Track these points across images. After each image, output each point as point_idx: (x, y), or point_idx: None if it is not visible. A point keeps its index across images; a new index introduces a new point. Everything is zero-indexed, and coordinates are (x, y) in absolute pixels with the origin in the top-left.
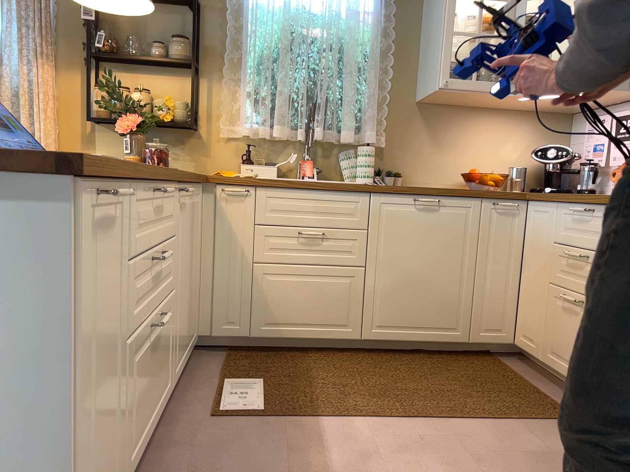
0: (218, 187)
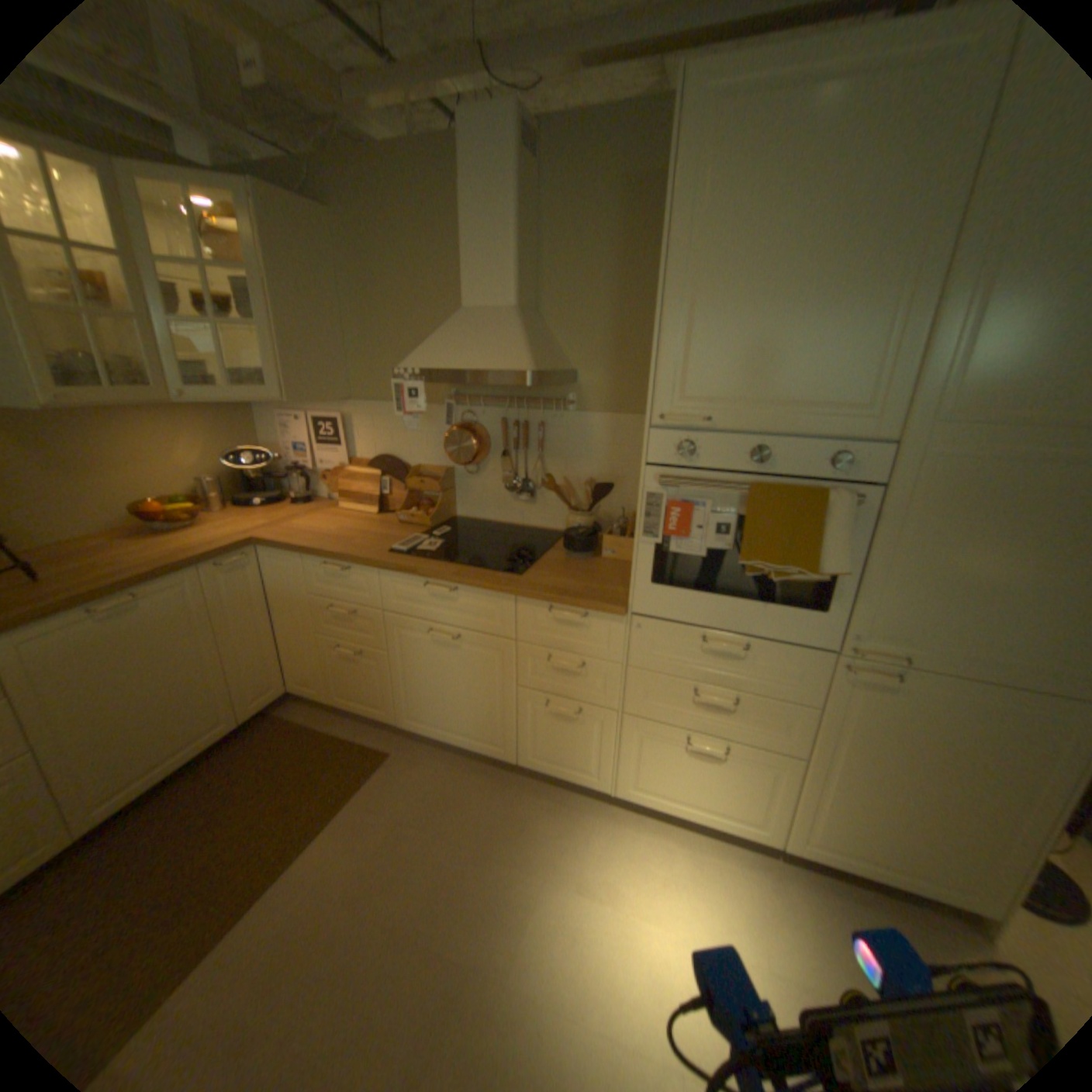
0: None
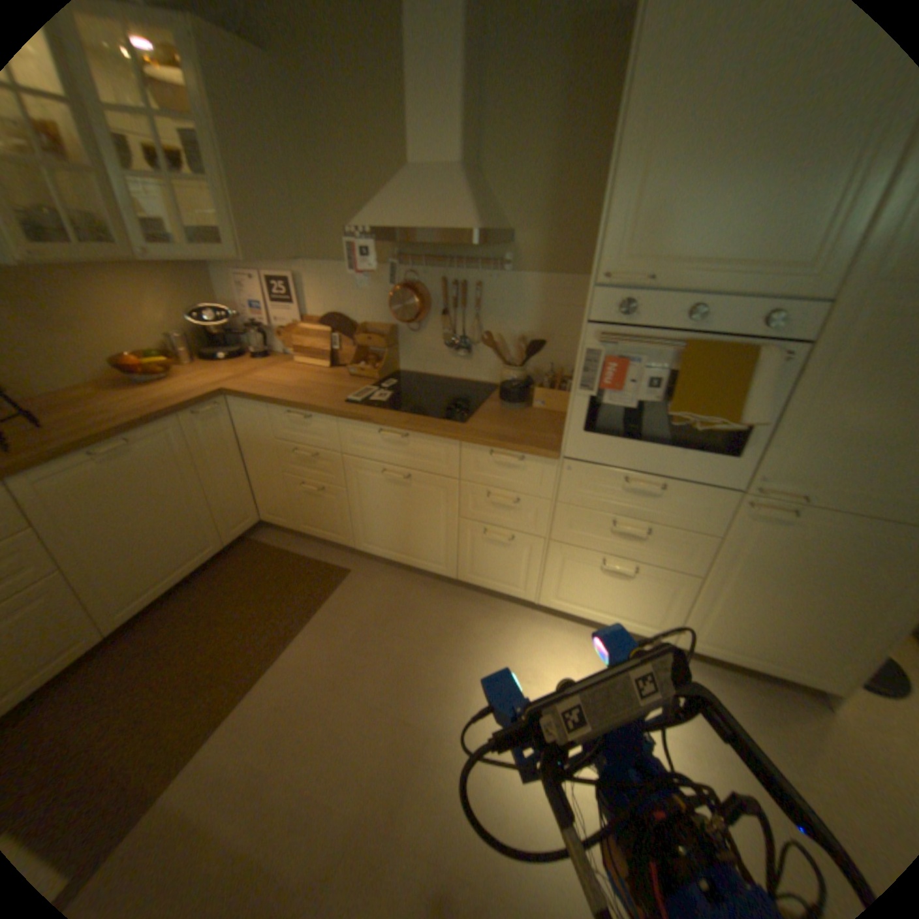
0: None
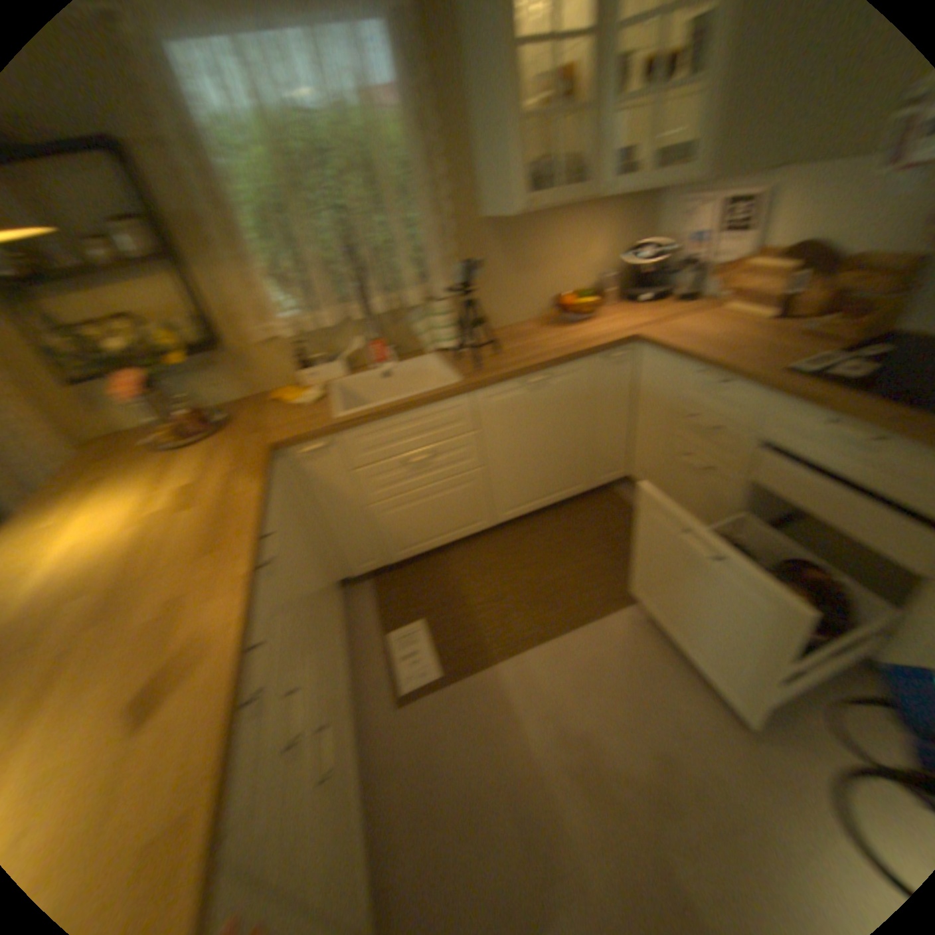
0: (285, 453)
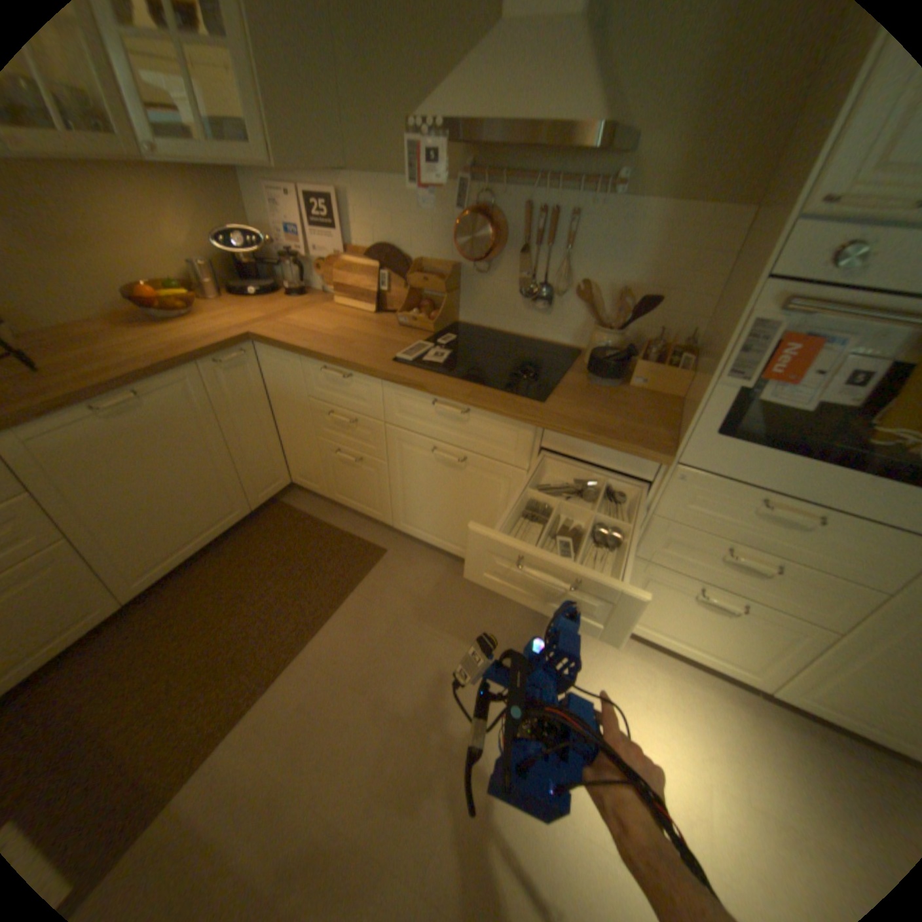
0: None
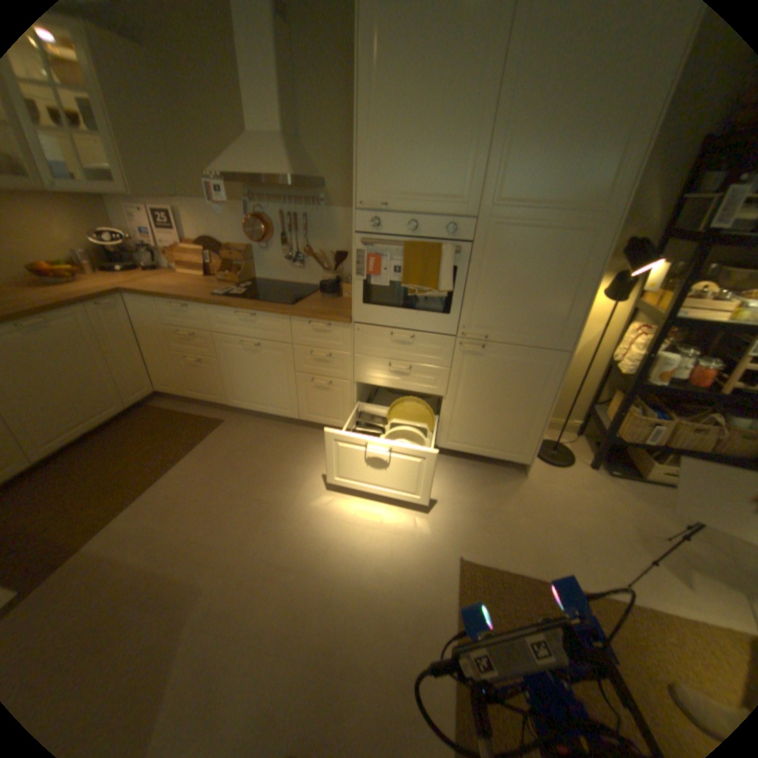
0: None
